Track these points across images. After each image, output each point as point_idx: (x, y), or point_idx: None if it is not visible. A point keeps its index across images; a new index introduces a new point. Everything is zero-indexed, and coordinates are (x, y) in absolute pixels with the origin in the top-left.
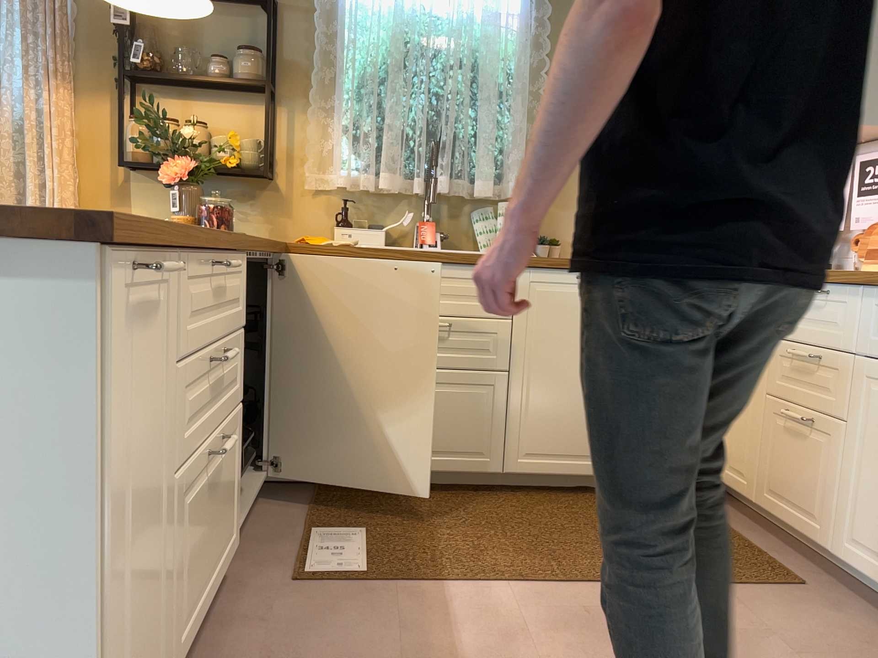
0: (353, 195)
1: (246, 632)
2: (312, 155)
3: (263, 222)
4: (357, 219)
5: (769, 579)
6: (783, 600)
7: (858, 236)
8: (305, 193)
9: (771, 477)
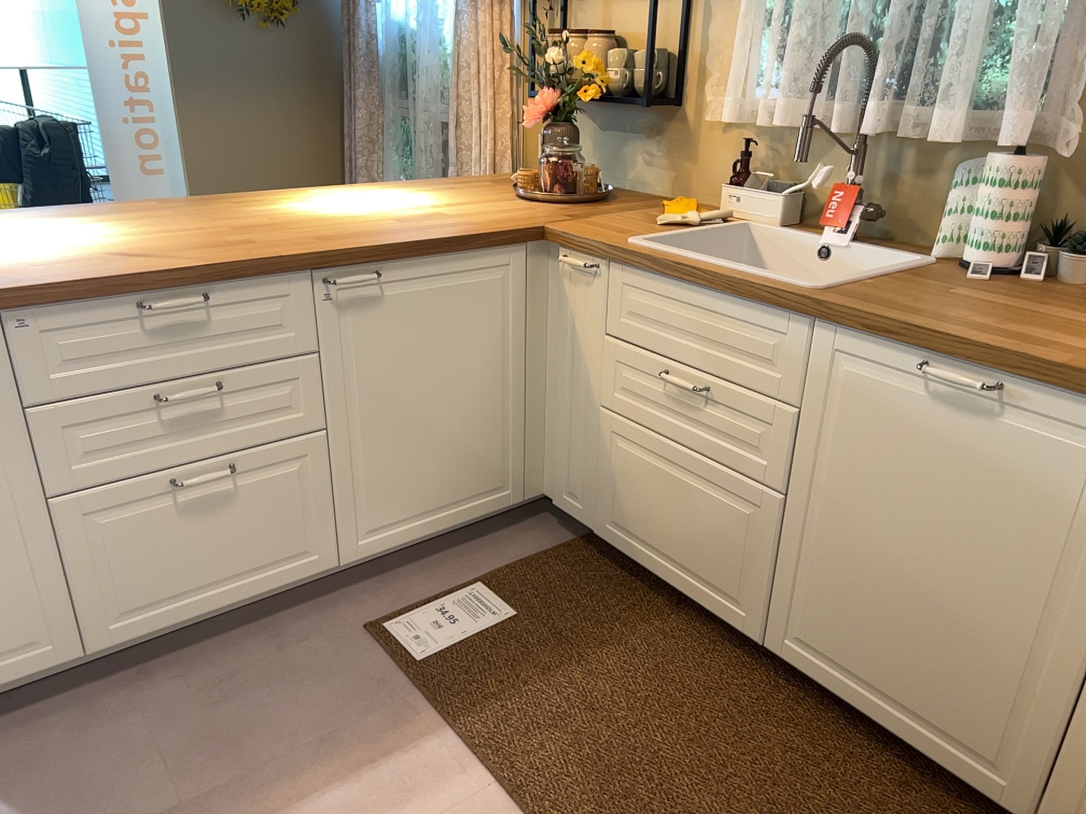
0: (768, 132)
1: (265, 647)
2: (717, 69)
3: (664, 168)
4: (756, 175)
5: None
6: None
7: None
8: (711, 127)
9: None
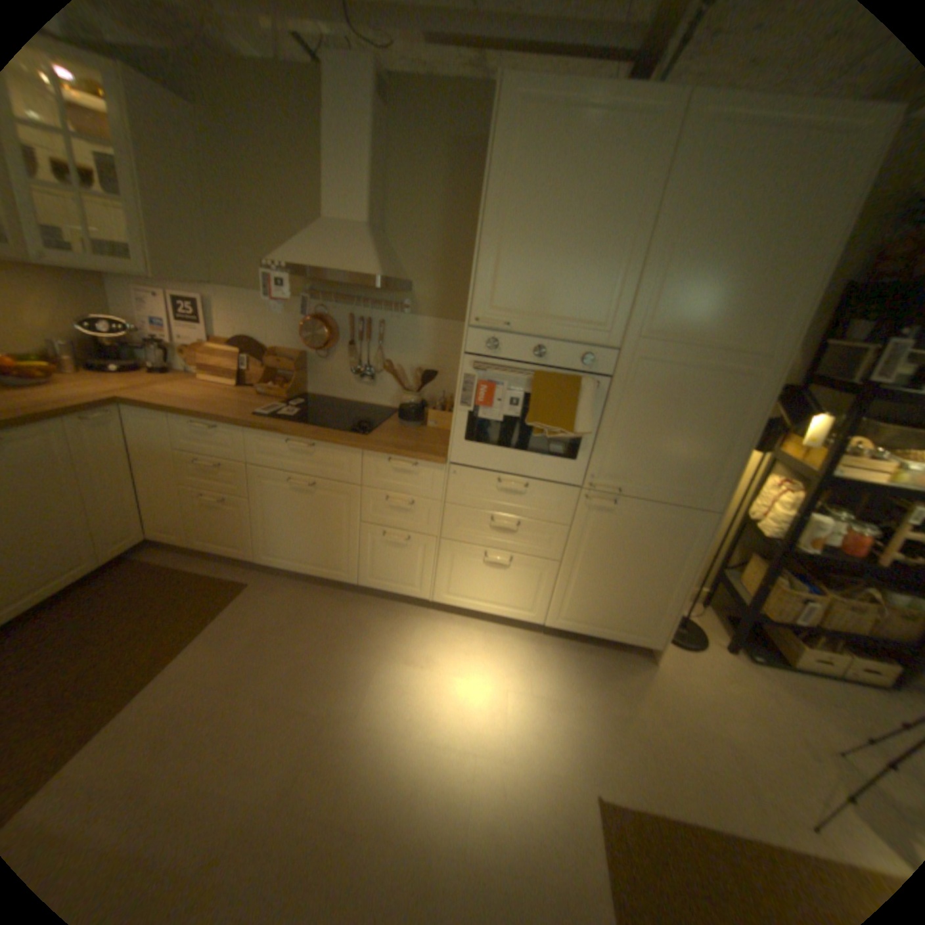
0: None
1: None
2: None
3: None
4: None
5: (229, 595)
6: (245, 604)
7: (177, 347)
8: None
9: (196, 532)
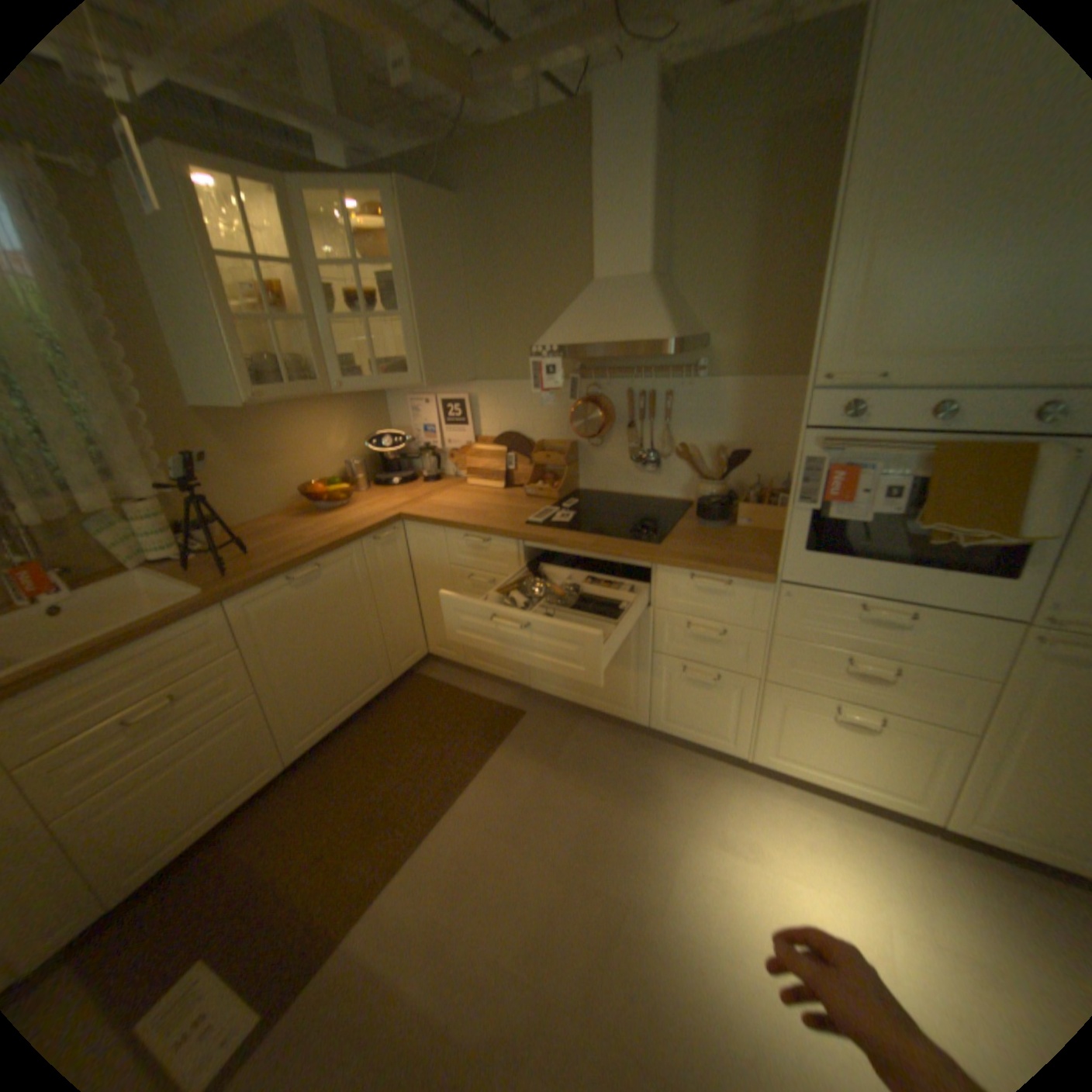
0: None
1: None
2: None
3: None
4: None
5: (508, 723)
6: (525, 735)
7: (448, 451)
8: None
9: (473, 649)
